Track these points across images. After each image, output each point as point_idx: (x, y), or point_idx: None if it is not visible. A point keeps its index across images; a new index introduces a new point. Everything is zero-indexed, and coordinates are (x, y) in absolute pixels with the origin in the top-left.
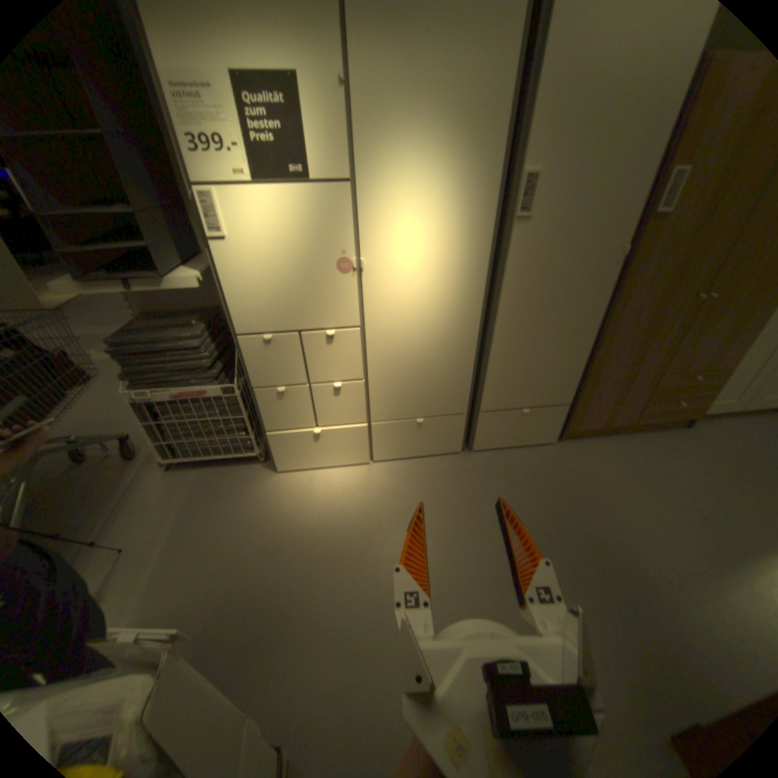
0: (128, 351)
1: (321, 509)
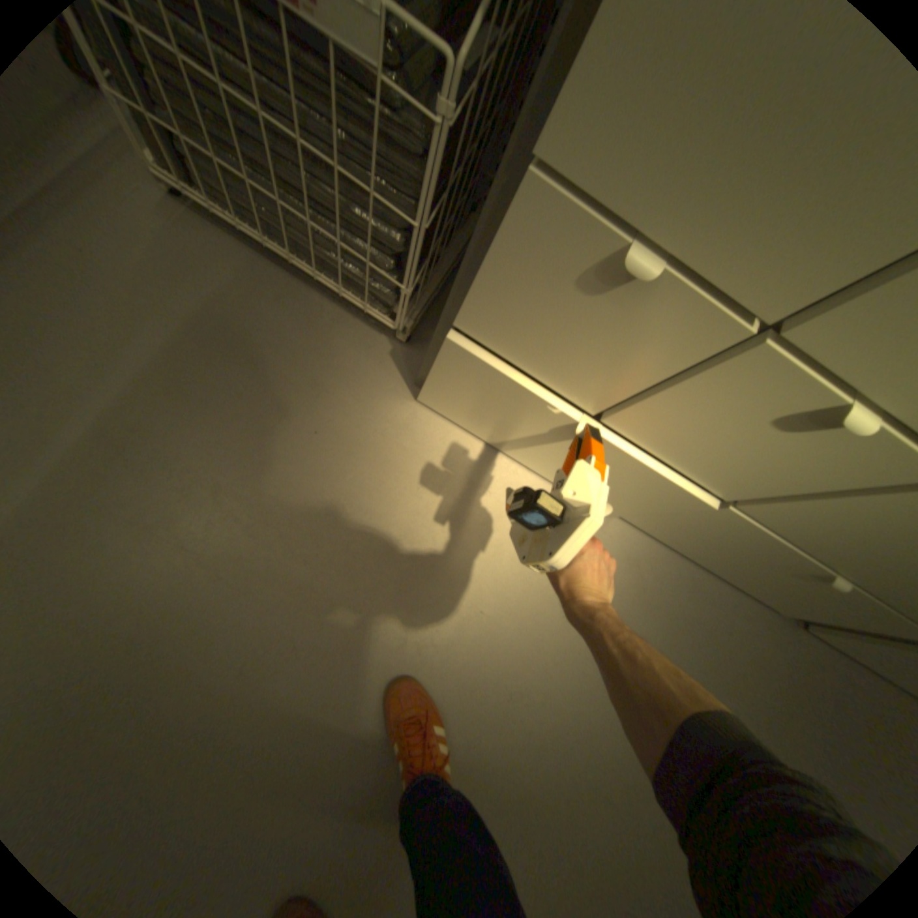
0: None
1: (461, 563)
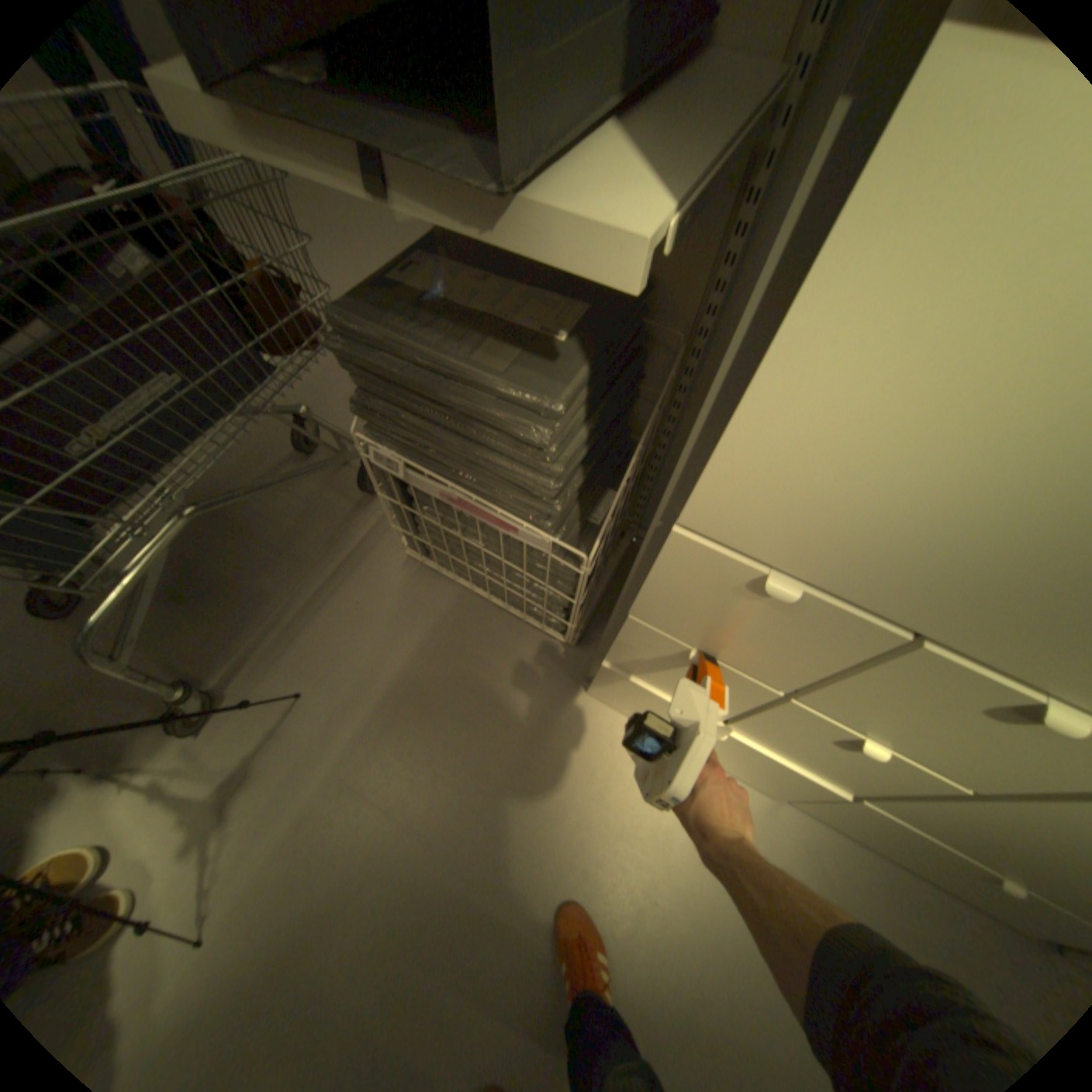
0: (369, 366)
1: (633, 850)
